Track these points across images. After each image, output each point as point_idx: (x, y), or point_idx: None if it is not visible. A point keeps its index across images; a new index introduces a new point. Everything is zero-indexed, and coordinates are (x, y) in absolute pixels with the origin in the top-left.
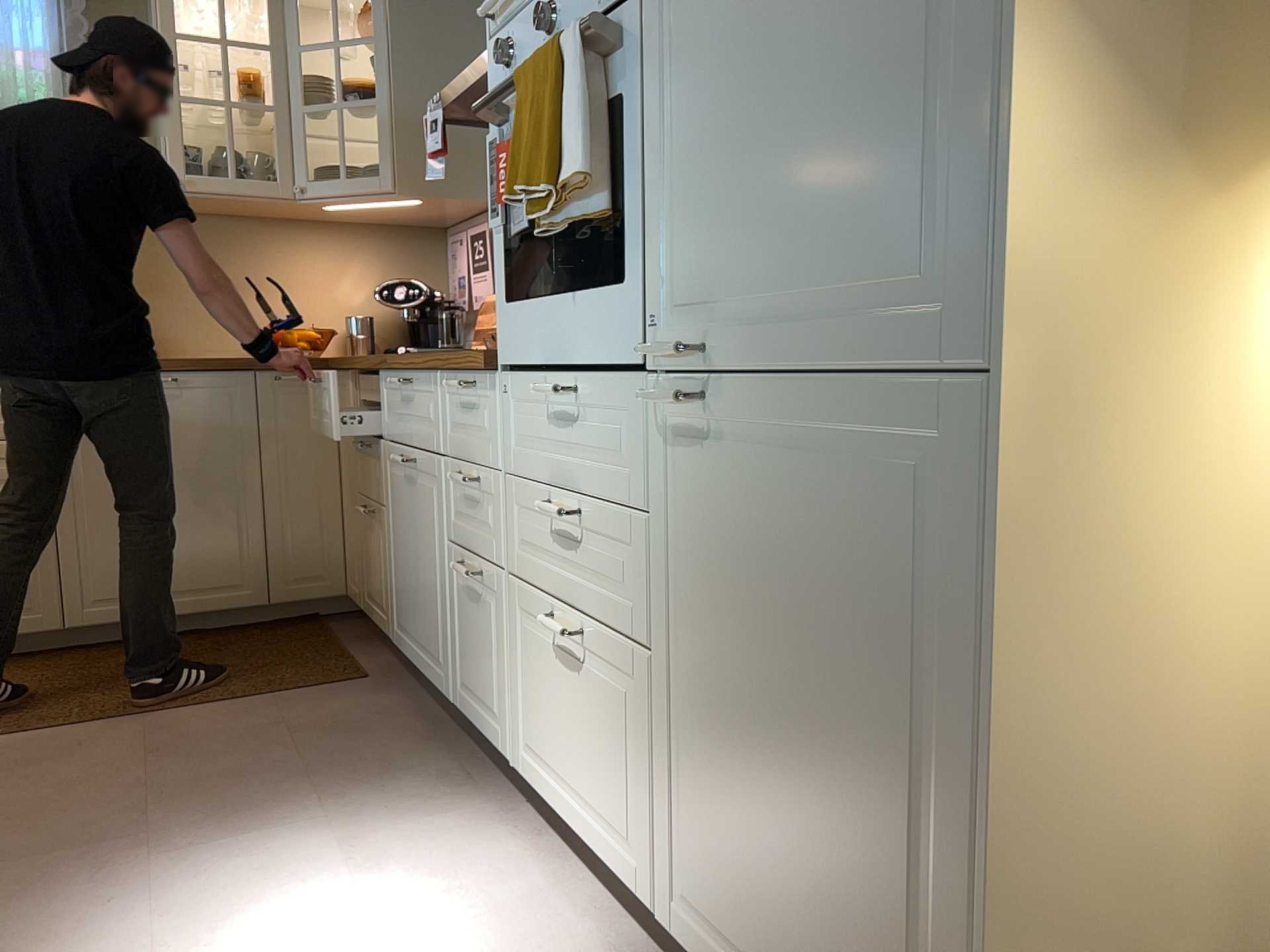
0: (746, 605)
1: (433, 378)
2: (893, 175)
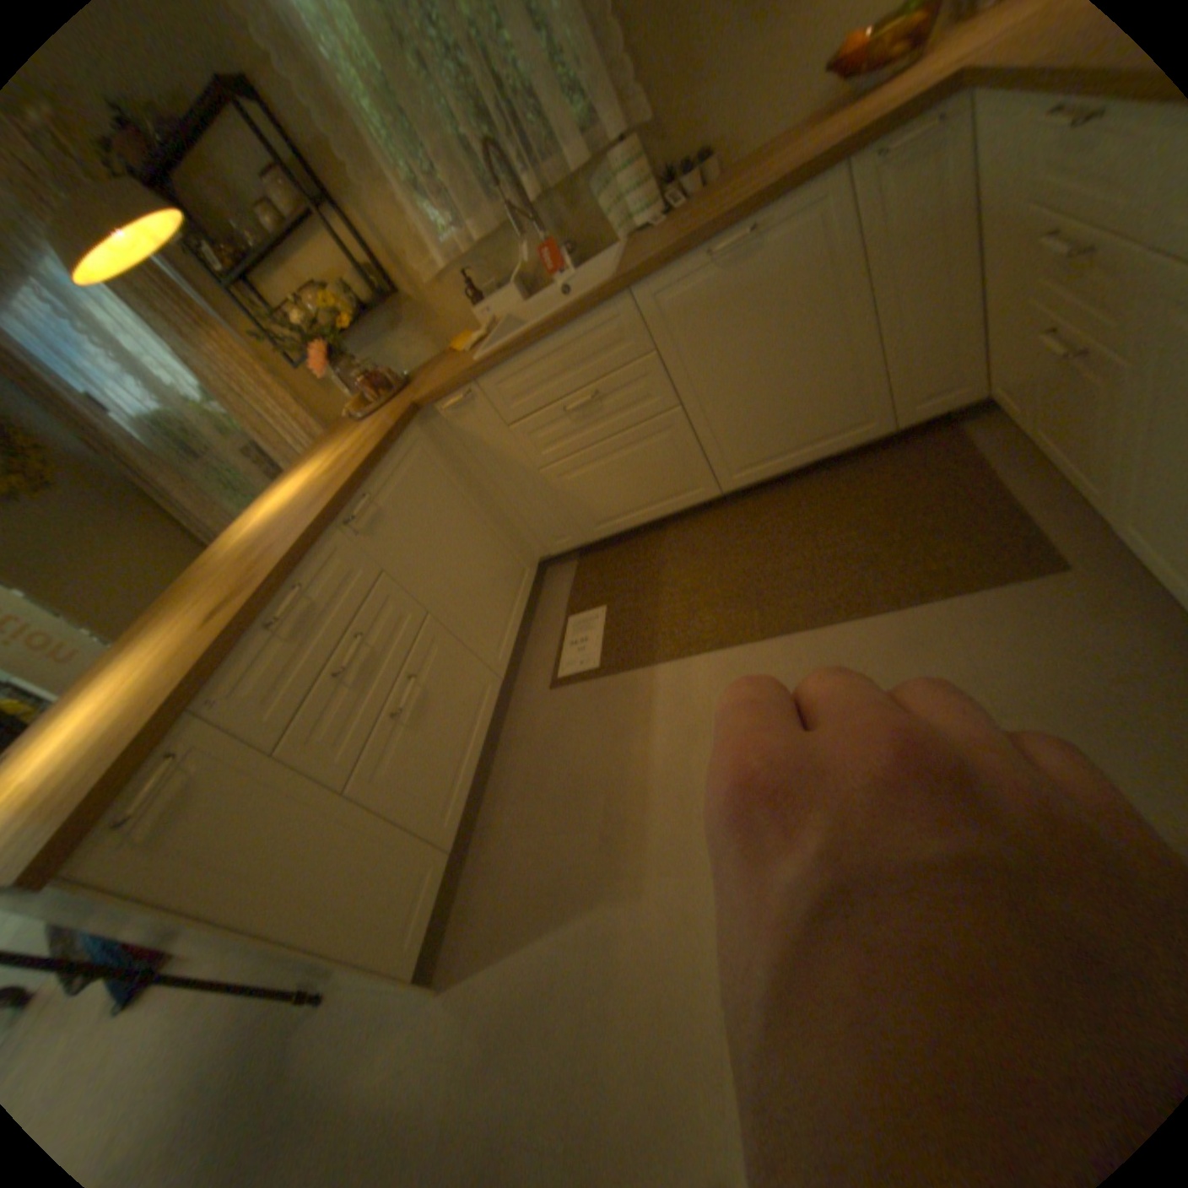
0: None
1: None
2: None
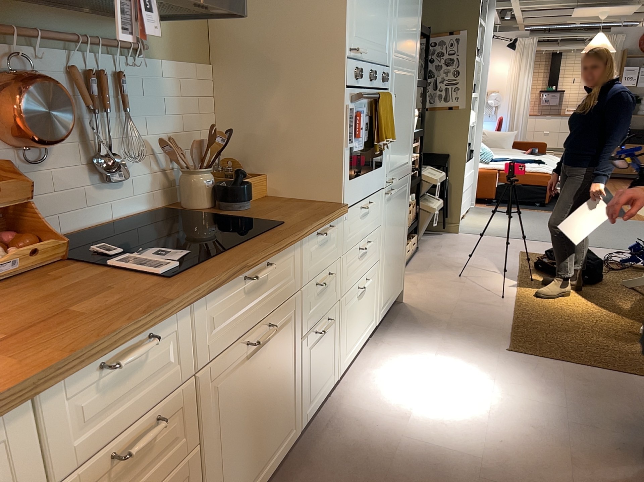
0: (392, 227)
1: (297, 244)
2: (407, 146)
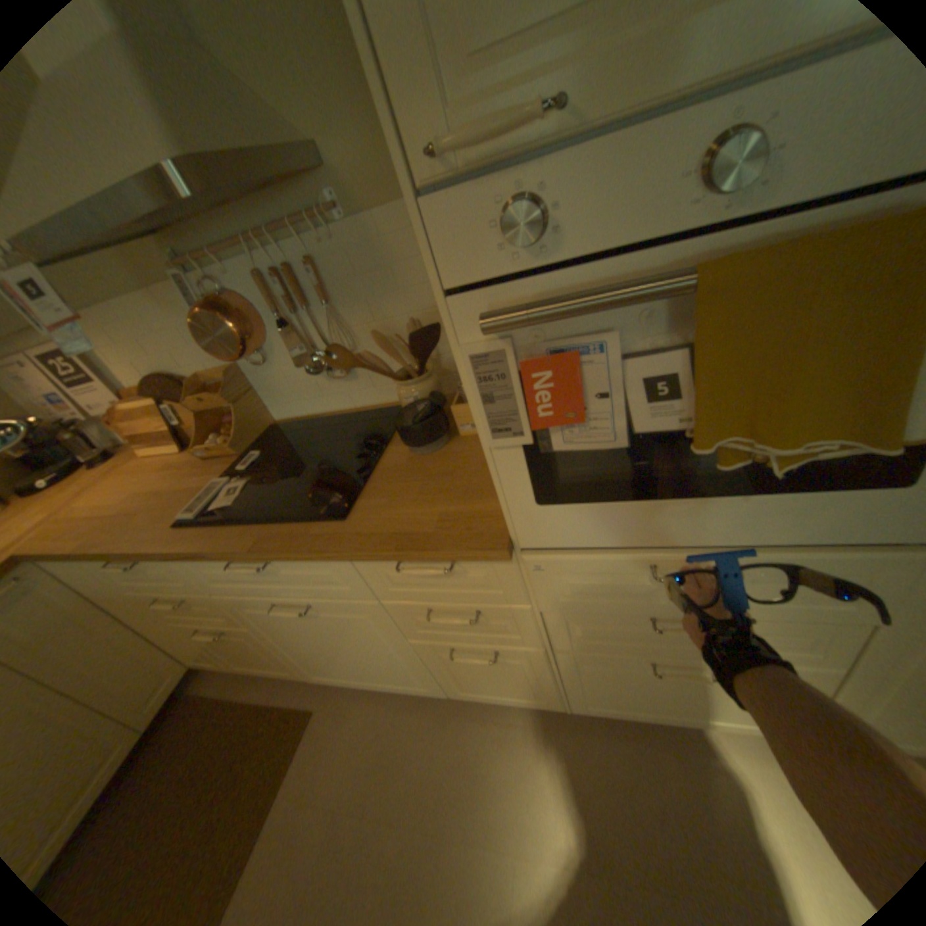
0: None
1: (331, 560)
2: None
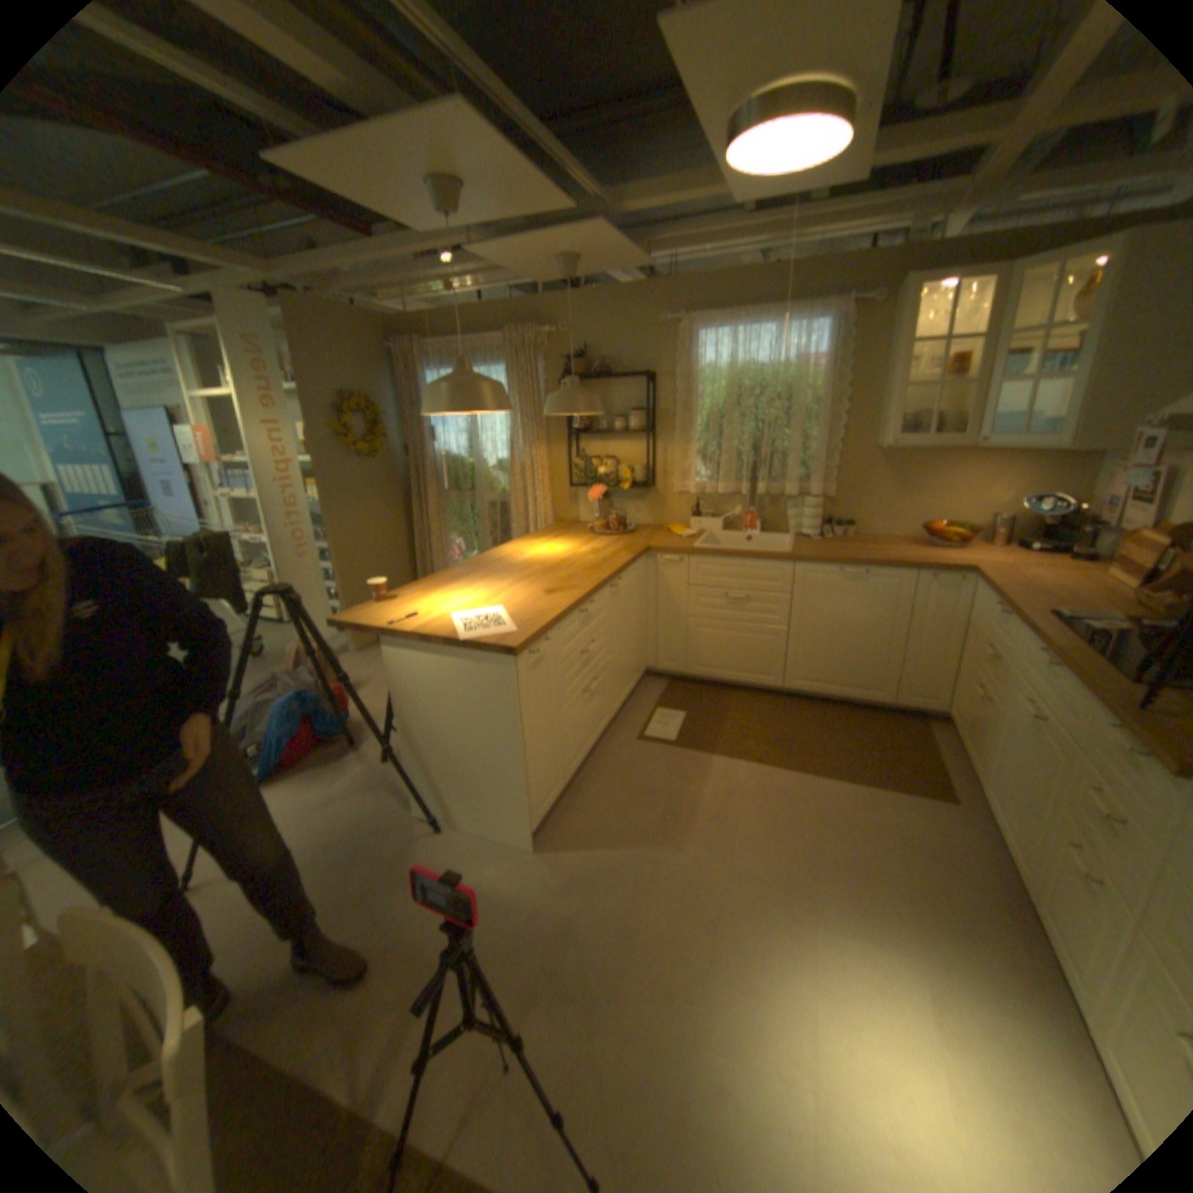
0: None
1: (1089, 695)
2: None
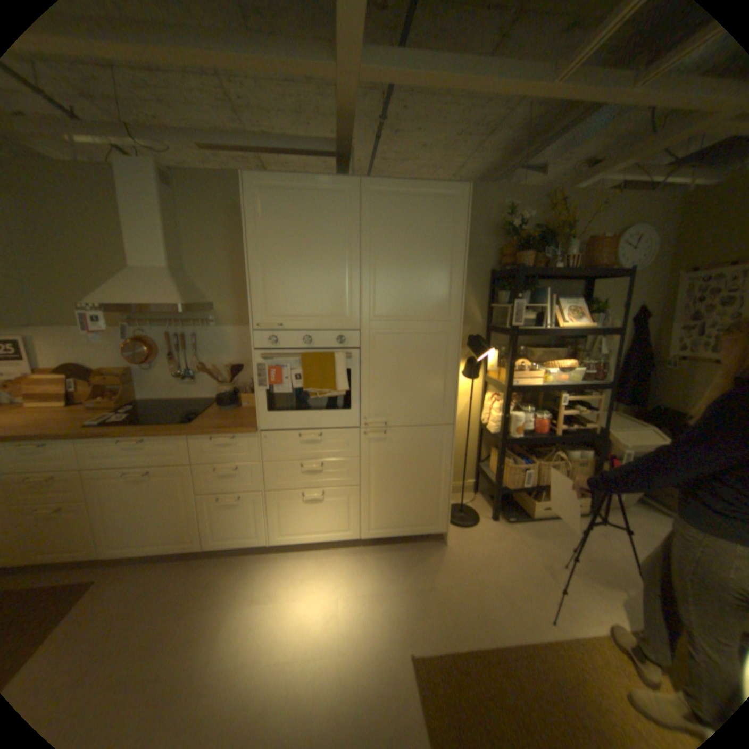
0: (393, 466)
1: (179, 438)
2: (432, 398)
